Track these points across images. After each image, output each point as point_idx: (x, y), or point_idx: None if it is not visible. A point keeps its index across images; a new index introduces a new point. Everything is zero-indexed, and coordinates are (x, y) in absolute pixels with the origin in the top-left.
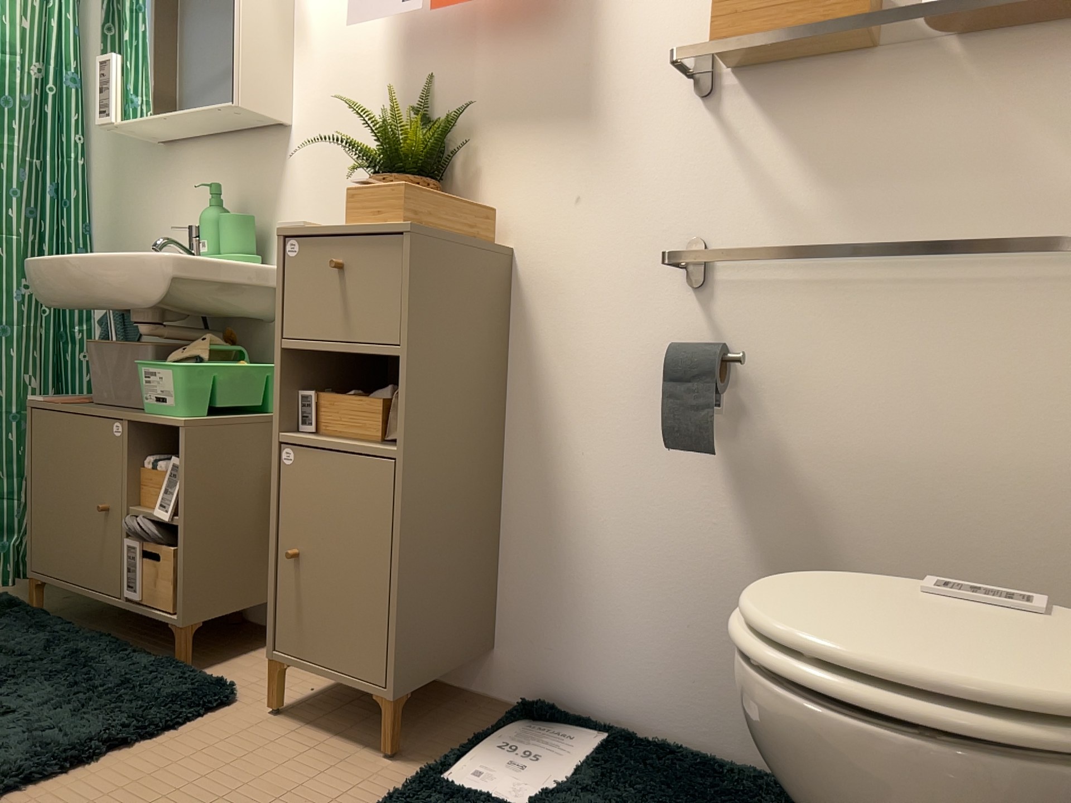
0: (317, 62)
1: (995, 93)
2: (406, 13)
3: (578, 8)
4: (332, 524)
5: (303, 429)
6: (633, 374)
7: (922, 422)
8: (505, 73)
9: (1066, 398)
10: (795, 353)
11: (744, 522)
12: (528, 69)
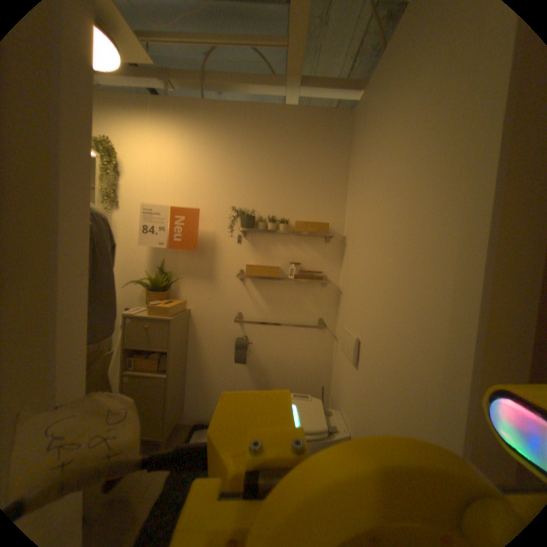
0: (118, 243)
1: (301, 289)
2: (159, 245)
3: (210, 249)
4: (141, 398)
5: (128, 369)
6: (224, 341)
7: (288, 353)
8: (188, 261)
9: (312, 348)
10: (263, 338)
11: (251, 375)
12: (195, 262)
